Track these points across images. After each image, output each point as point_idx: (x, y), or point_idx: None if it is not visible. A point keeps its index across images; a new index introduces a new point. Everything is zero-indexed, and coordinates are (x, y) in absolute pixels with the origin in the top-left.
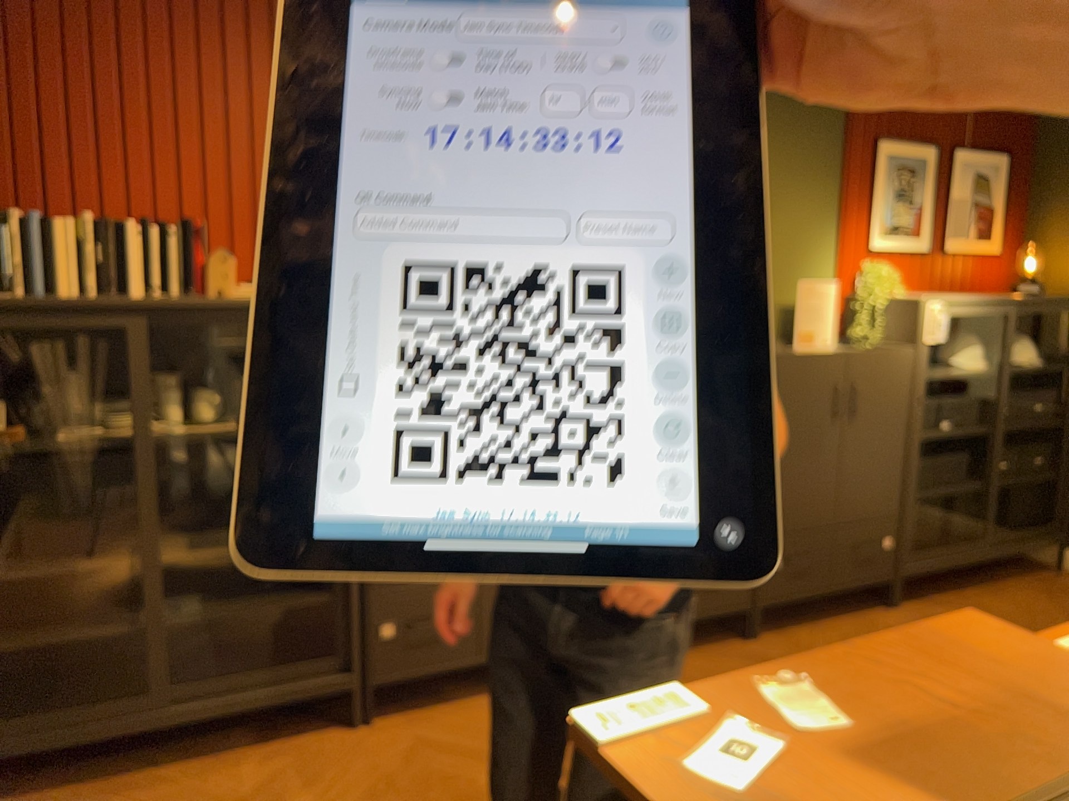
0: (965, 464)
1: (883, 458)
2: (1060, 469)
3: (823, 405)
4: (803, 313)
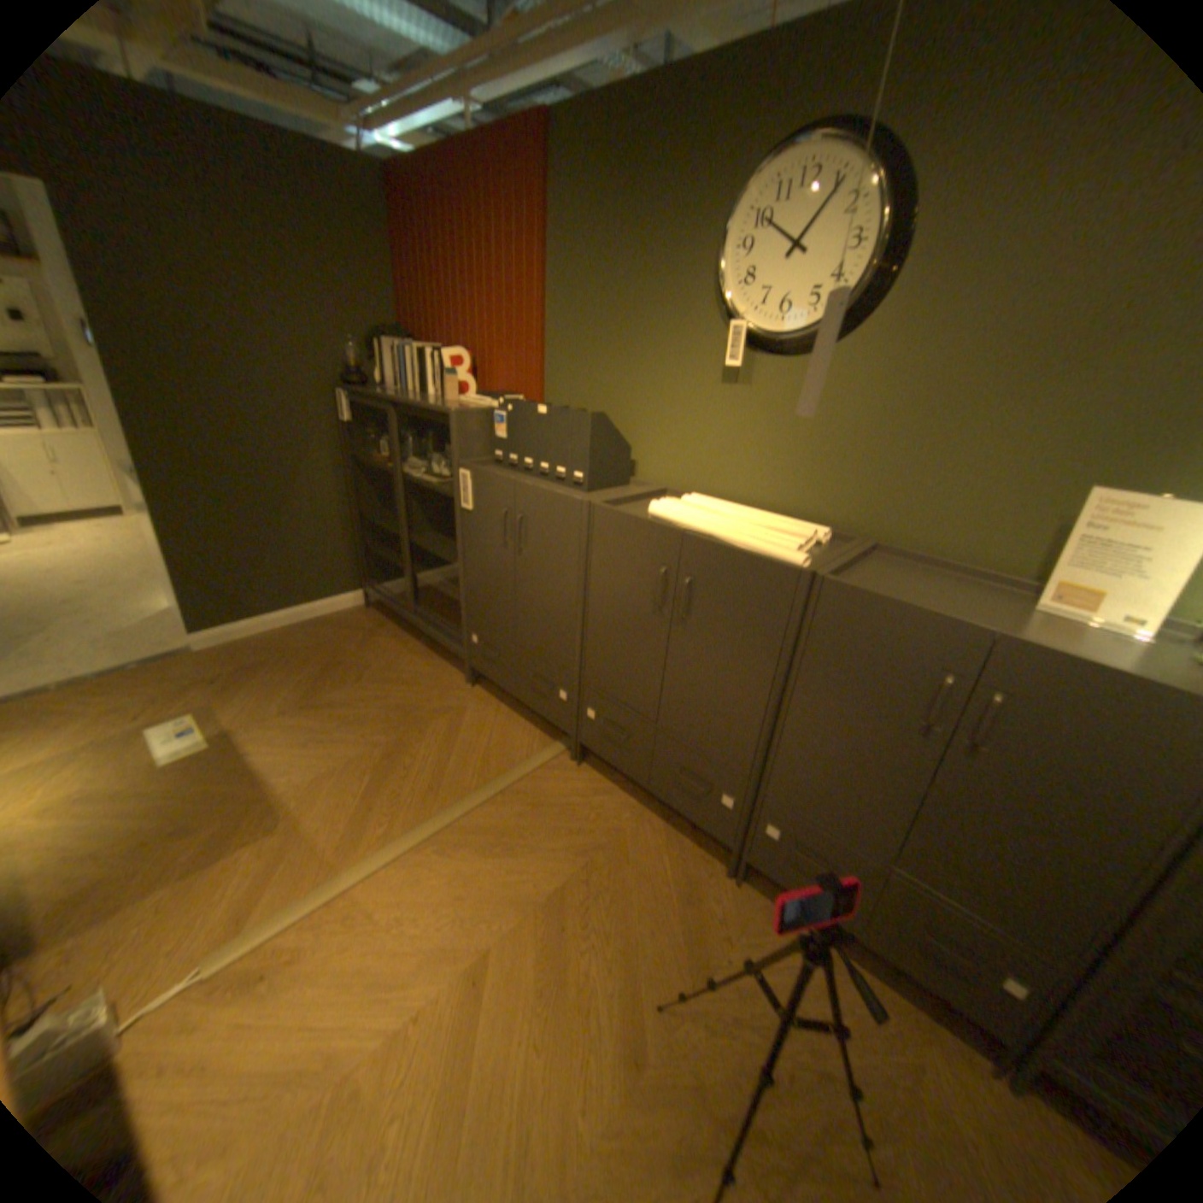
0: None
1: (1045, 856)
2: None
3: (904, 691)
4: (1081, 545)
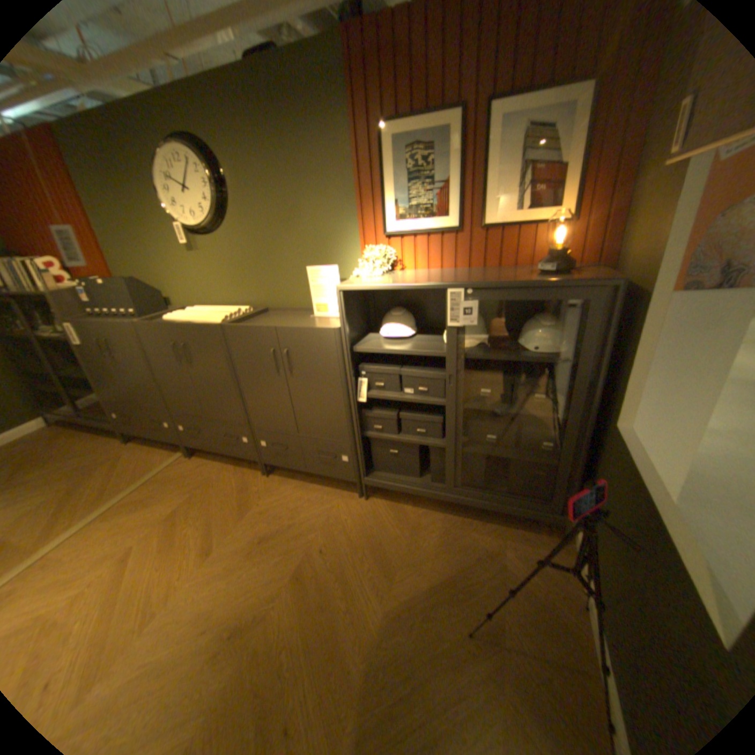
0: (434, 424)
1: (324, 404)
2: (580, 458)
3: (266, 361)
4: (314, 290)
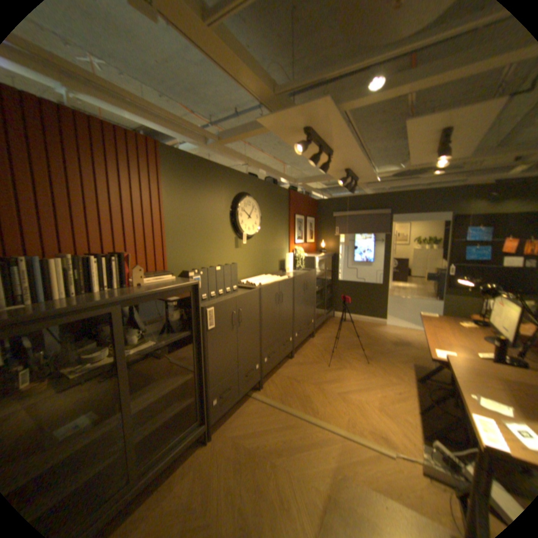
0: (319, 296)
1: (311, 300)
2: (330, 293)
3: (302, 289)
4: (287, 262)
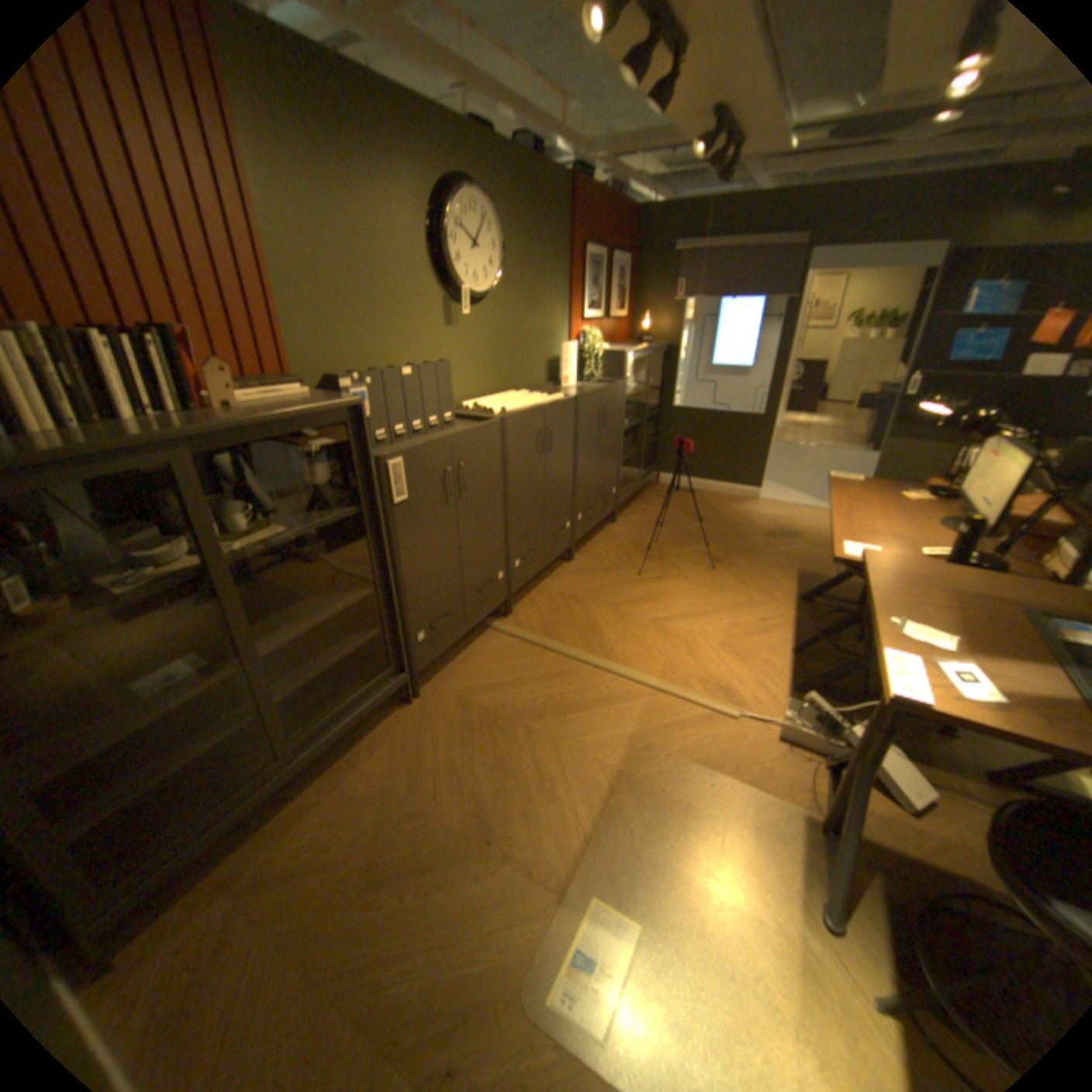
0: (630, 441)
1: (612, 447)
2: (654, 435)
3: (594, 423)
4: (563, 364)
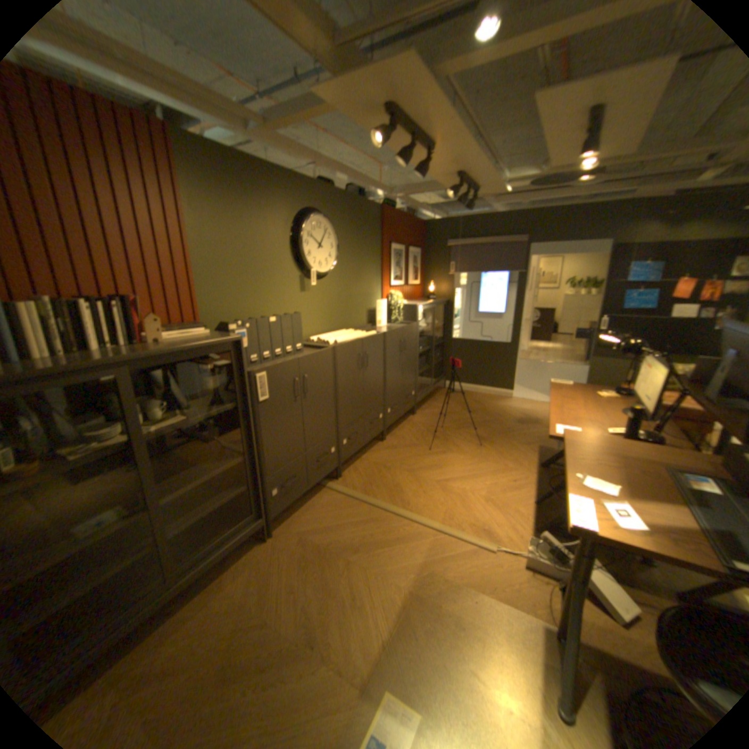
0: (423, 360)
1: (410, 364)
2: (440, 356)
3: (397, 349)
4: (377, 313)
